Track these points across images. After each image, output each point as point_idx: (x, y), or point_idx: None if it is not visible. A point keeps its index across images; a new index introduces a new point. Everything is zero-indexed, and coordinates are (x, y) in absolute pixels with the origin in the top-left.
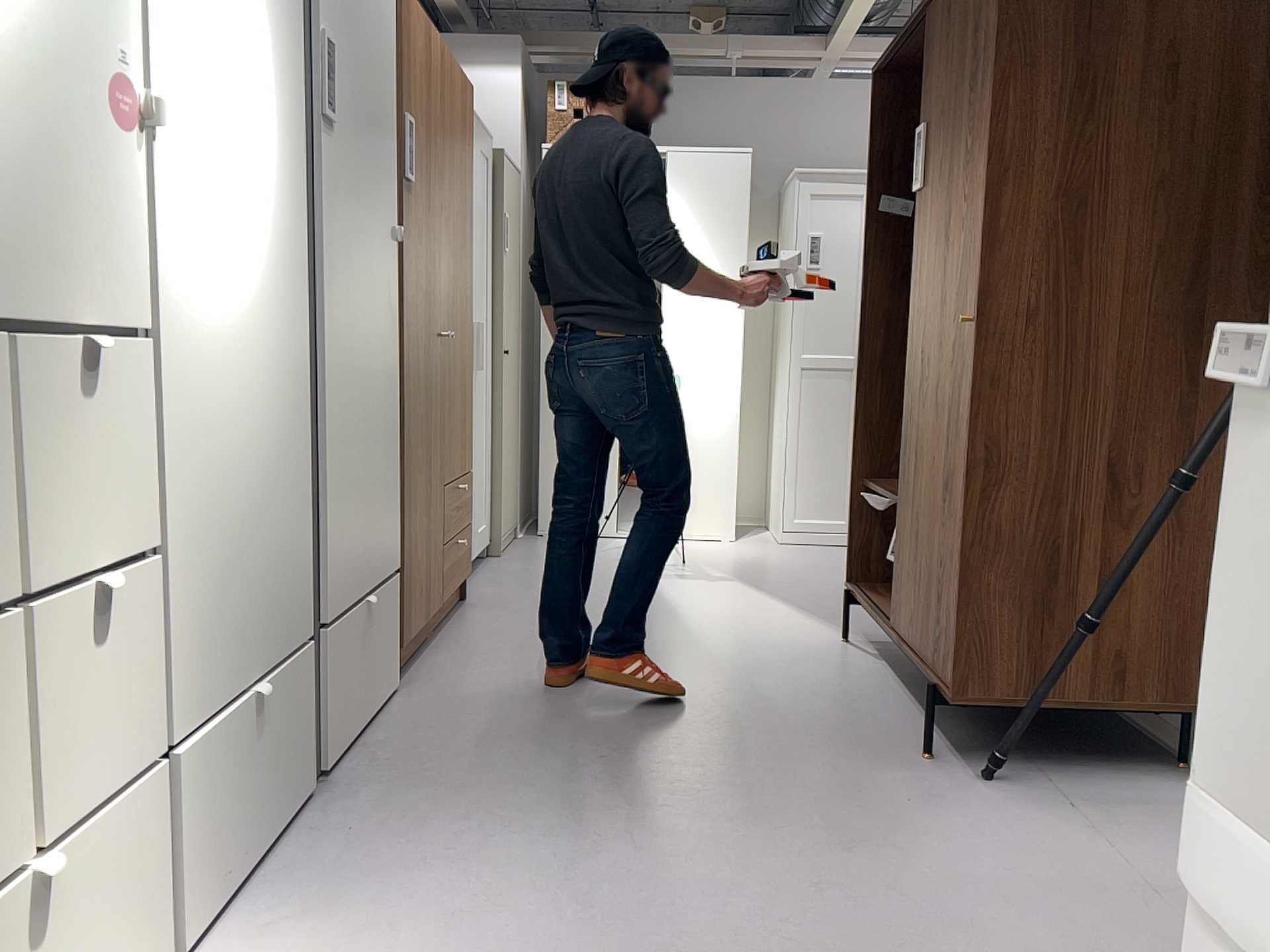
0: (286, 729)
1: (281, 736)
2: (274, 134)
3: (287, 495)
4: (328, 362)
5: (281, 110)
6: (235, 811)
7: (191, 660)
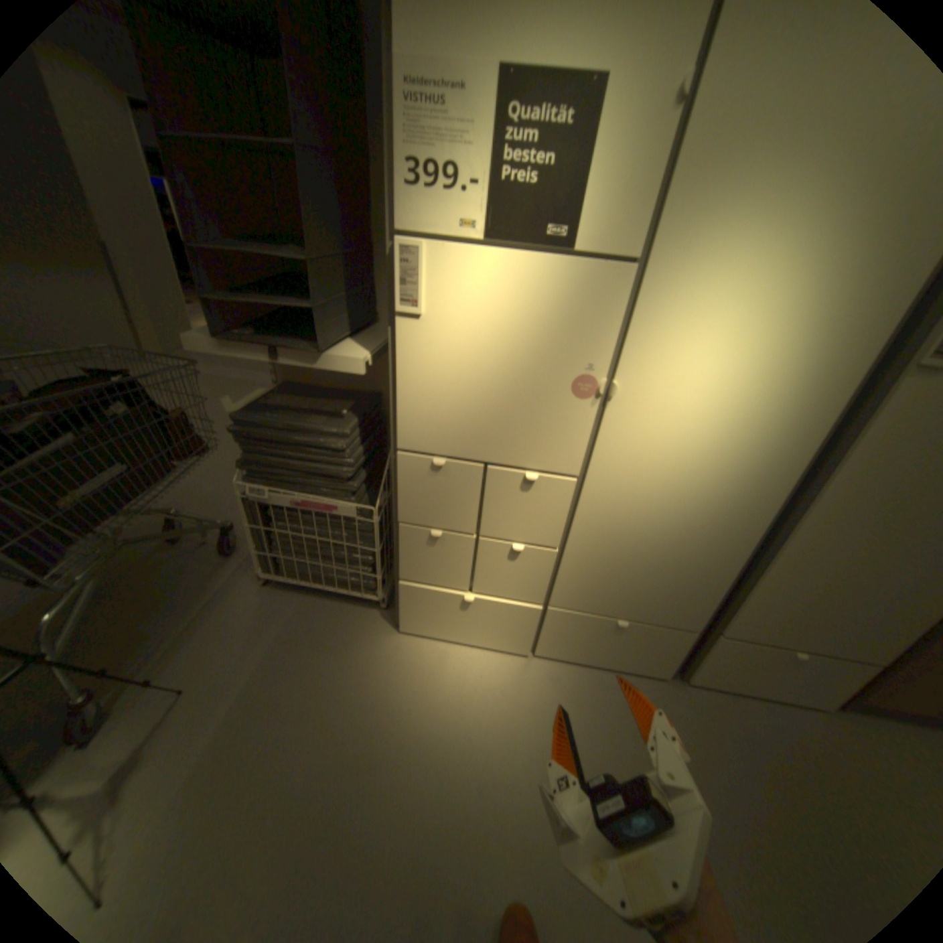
0: (653, 649)
1: (646, 648)
2: (796, 386)
3: (706, 571)
4: (819, 526)
5: (822, 369)
6: (591, 647)
7: (578, 591)
